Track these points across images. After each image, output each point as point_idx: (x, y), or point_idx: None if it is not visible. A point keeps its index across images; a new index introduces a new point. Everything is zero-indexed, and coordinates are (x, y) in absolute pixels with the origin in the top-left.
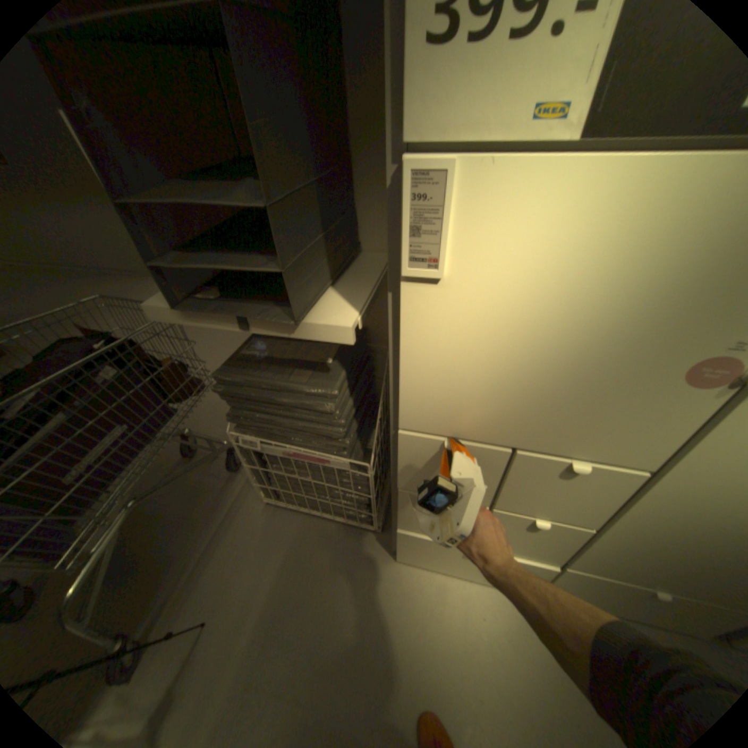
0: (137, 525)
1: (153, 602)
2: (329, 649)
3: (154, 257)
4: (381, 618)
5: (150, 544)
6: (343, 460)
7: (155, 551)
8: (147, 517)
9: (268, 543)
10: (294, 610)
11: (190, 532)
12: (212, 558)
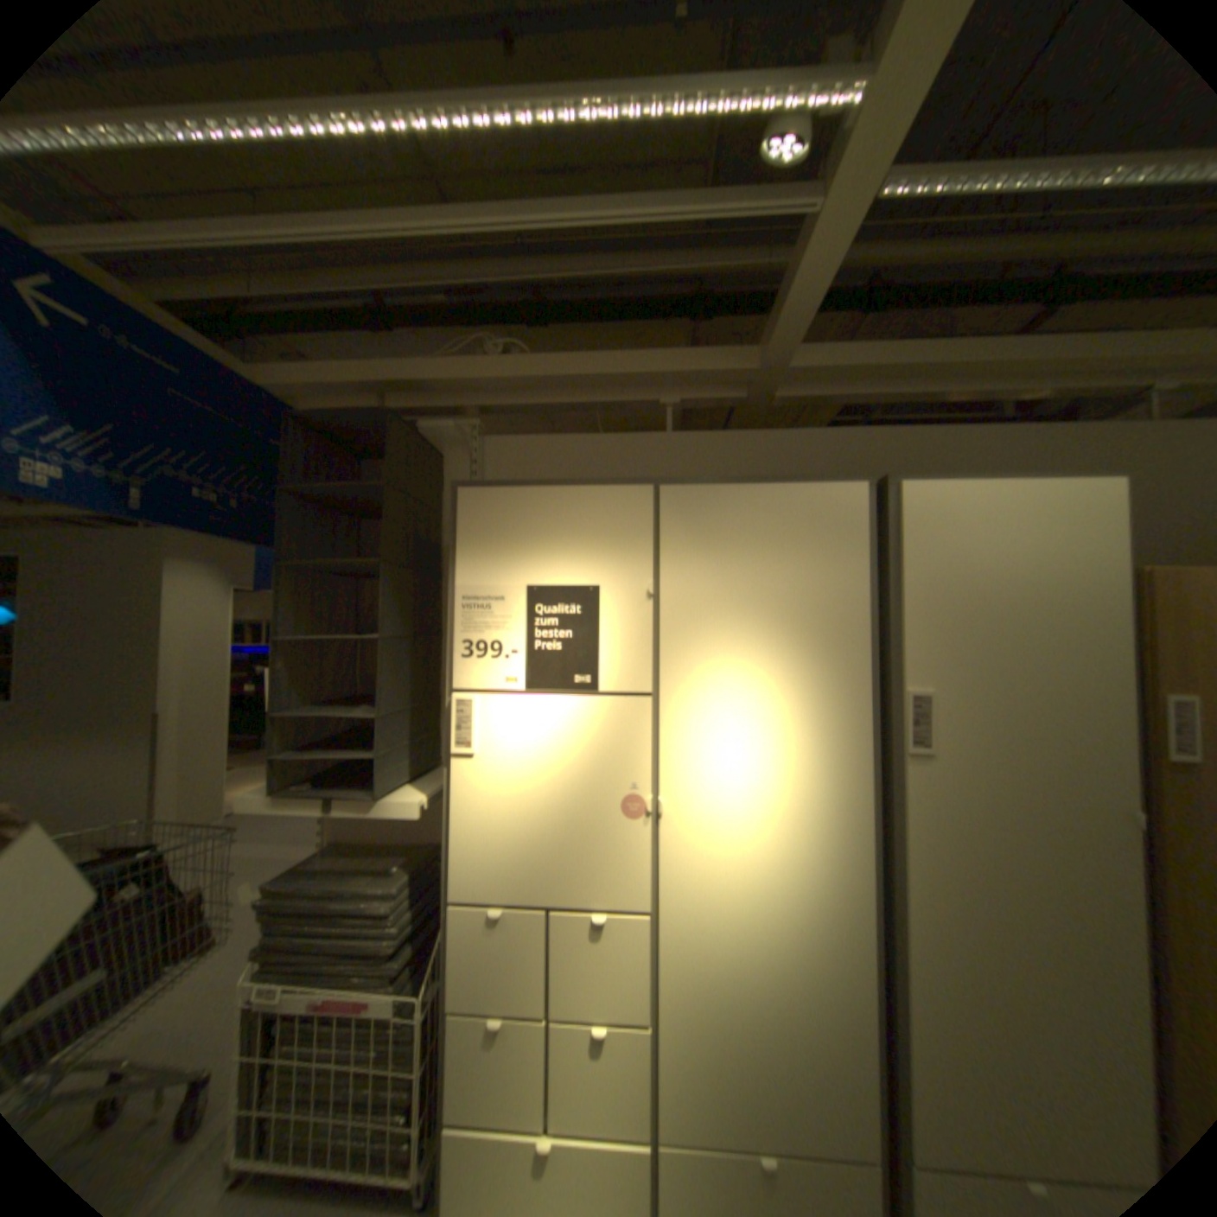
0: None
1: None
2: None
3: (276, 754)
4: None
5: None
6: (387, 1002)
7: None
8: None
9: None
10: None
11: None
12: None
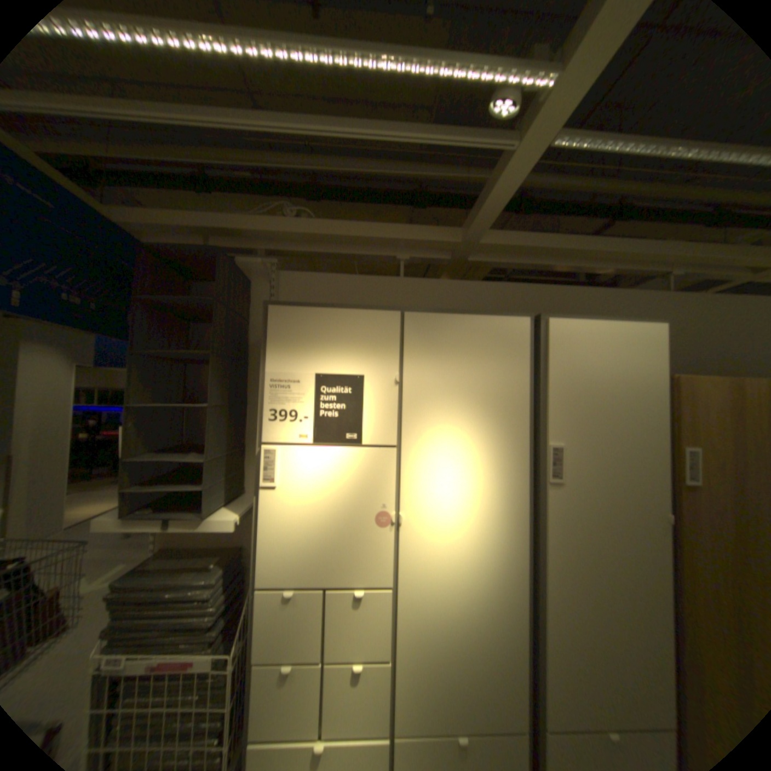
0: None
1: None
2: None
3: (125, 488)
4: None
5: None
6: (206, 661)
7: None
8: None
9: None
10: None
11: None
12: None
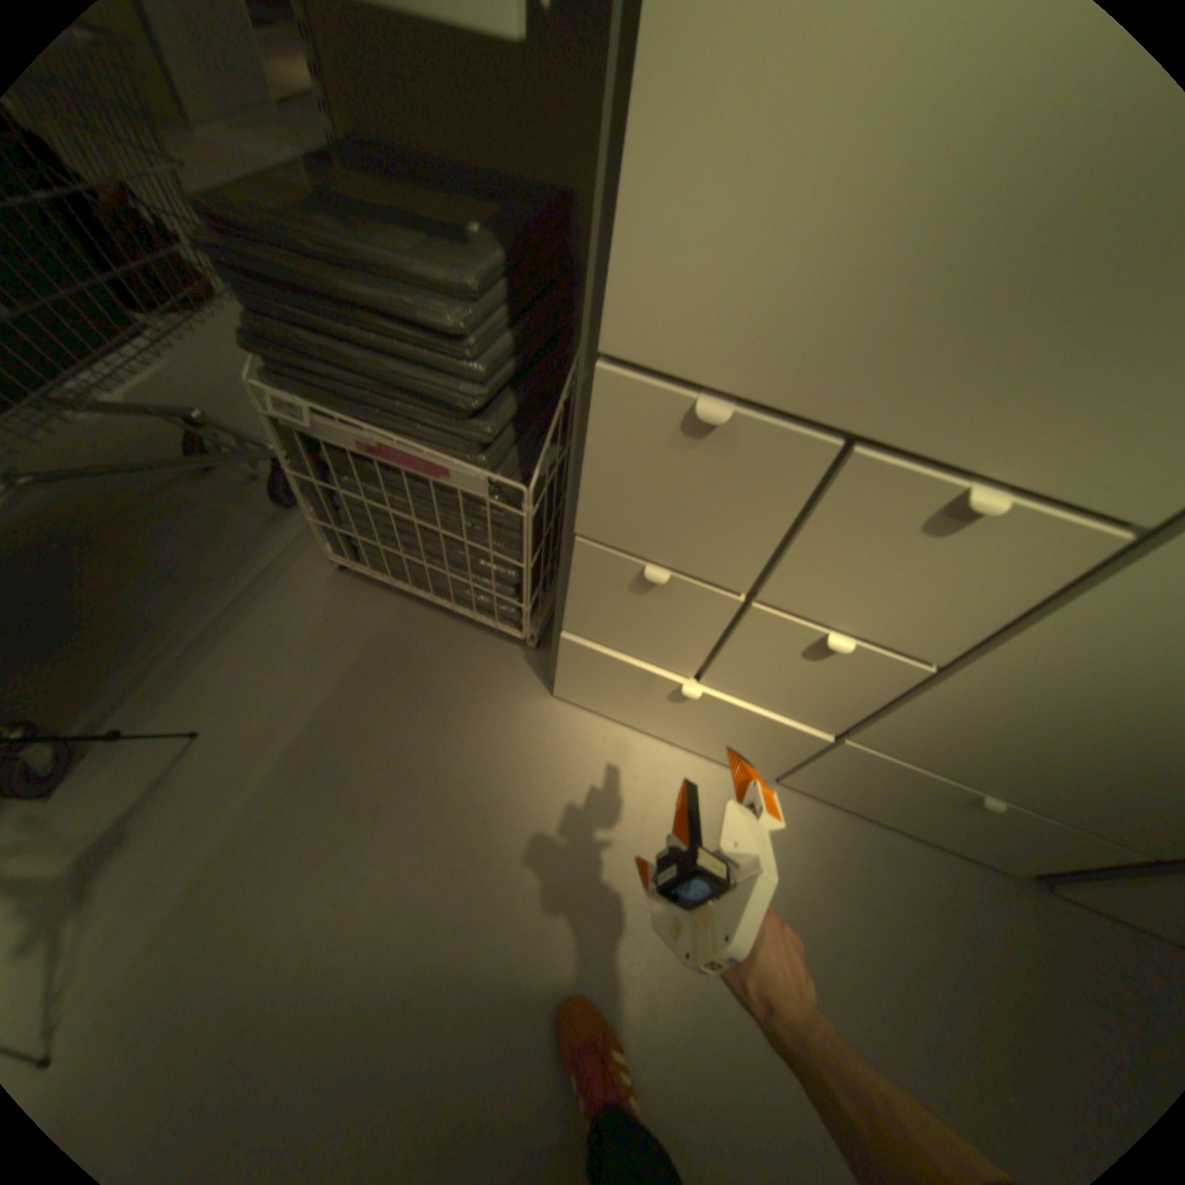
0: (93, 564)
1: (111, 688)
2: (413, 803)
3: None
4: (511, 773)
5: (116, 599)
6: (478, 476)
7: (123, 611)
8: (114, 555)
9: (333, 632)
10: (363, 739)
11: (193, 591)
12: (229, 639)
